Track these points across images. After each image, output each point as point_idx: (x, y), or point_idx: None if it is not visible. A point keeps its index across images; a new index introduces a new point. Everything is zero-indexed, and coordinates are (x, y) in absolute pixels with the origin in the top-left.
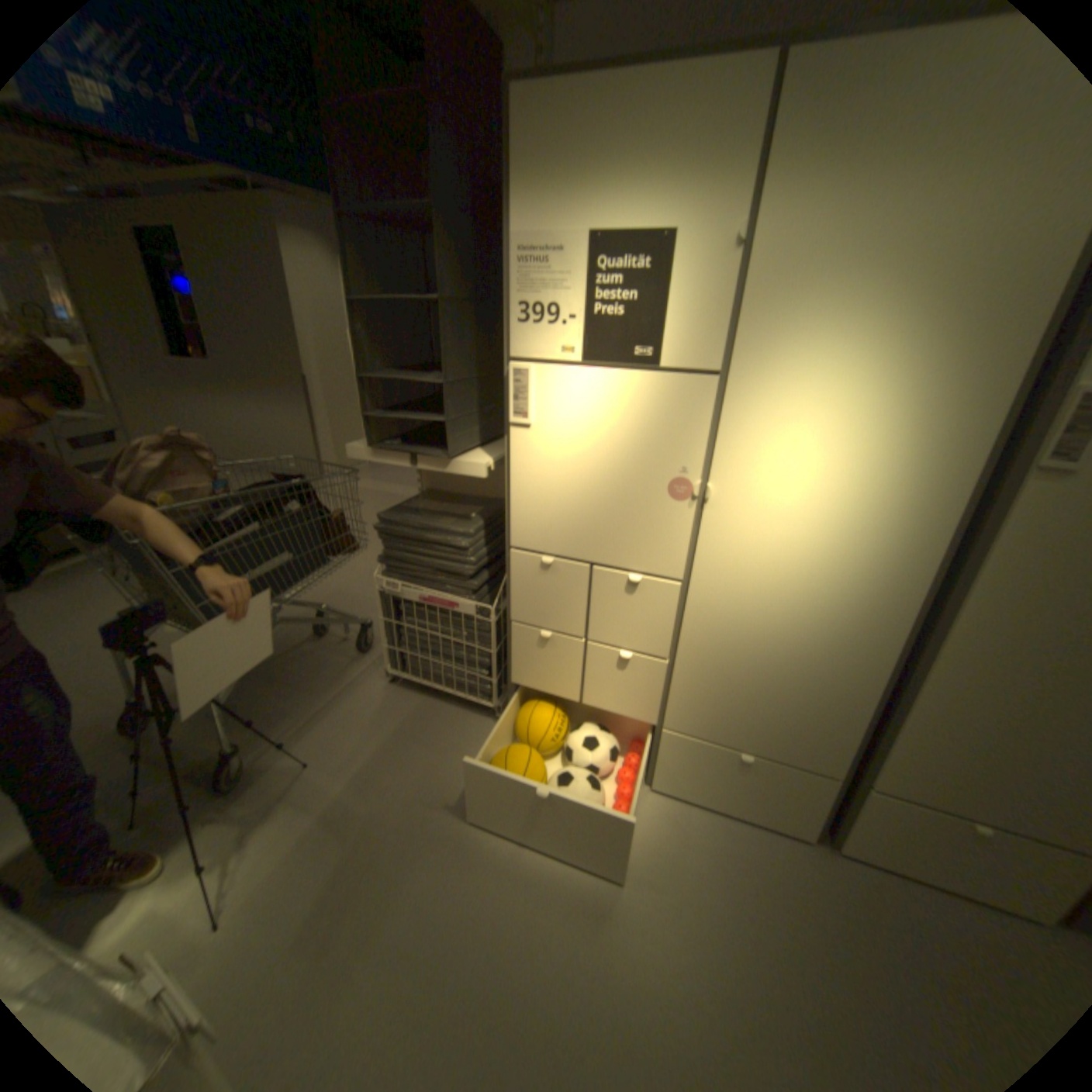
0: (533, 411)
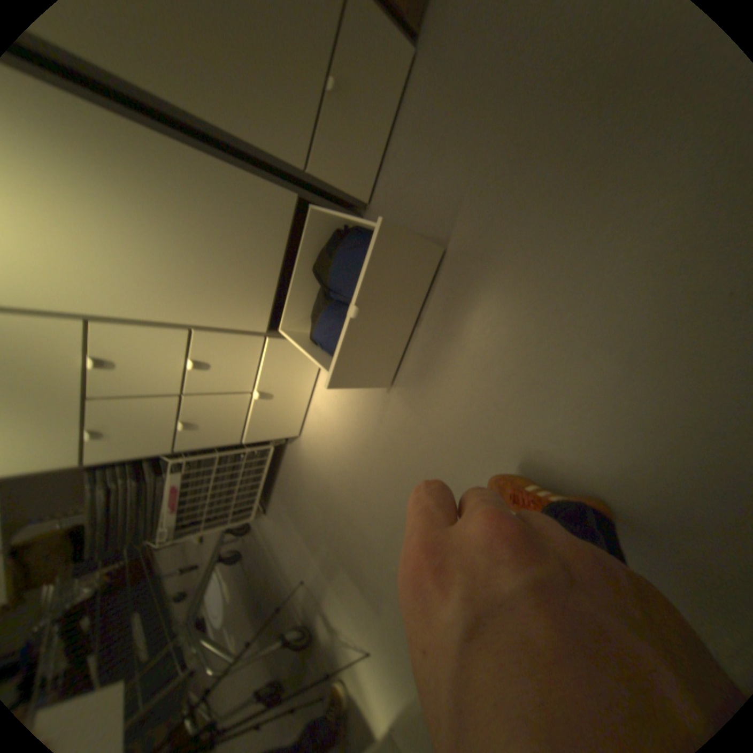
0: None
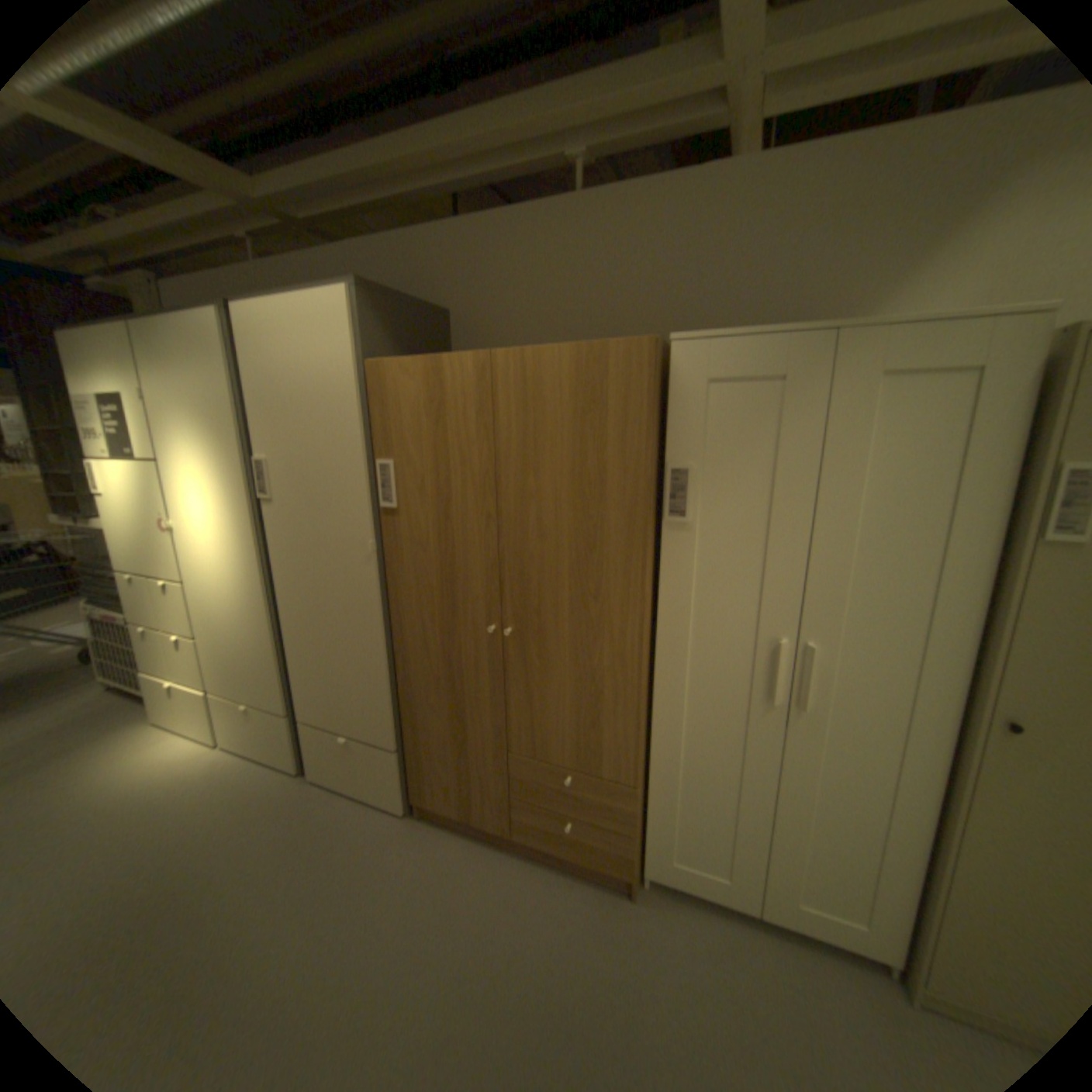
0: (100, 486)
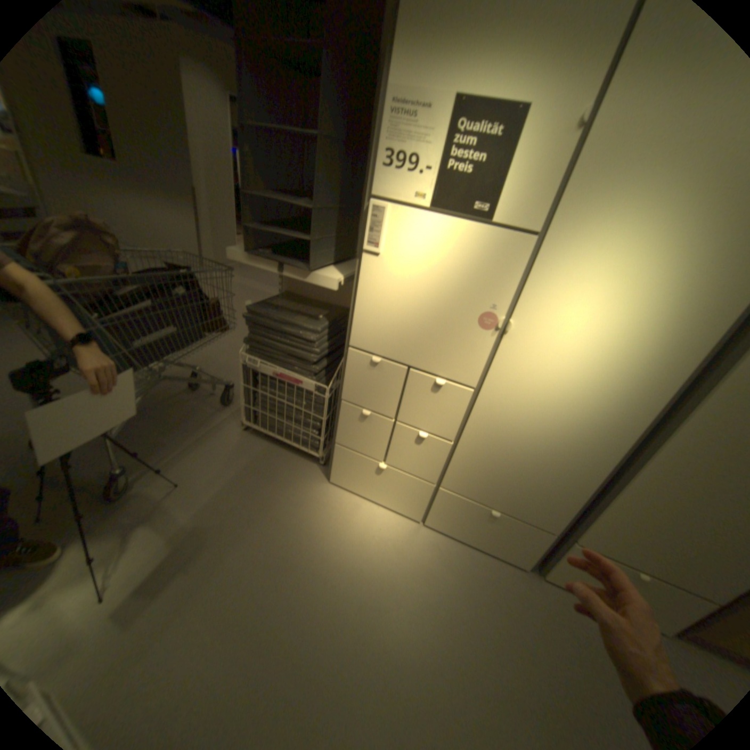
0: (384, 241)
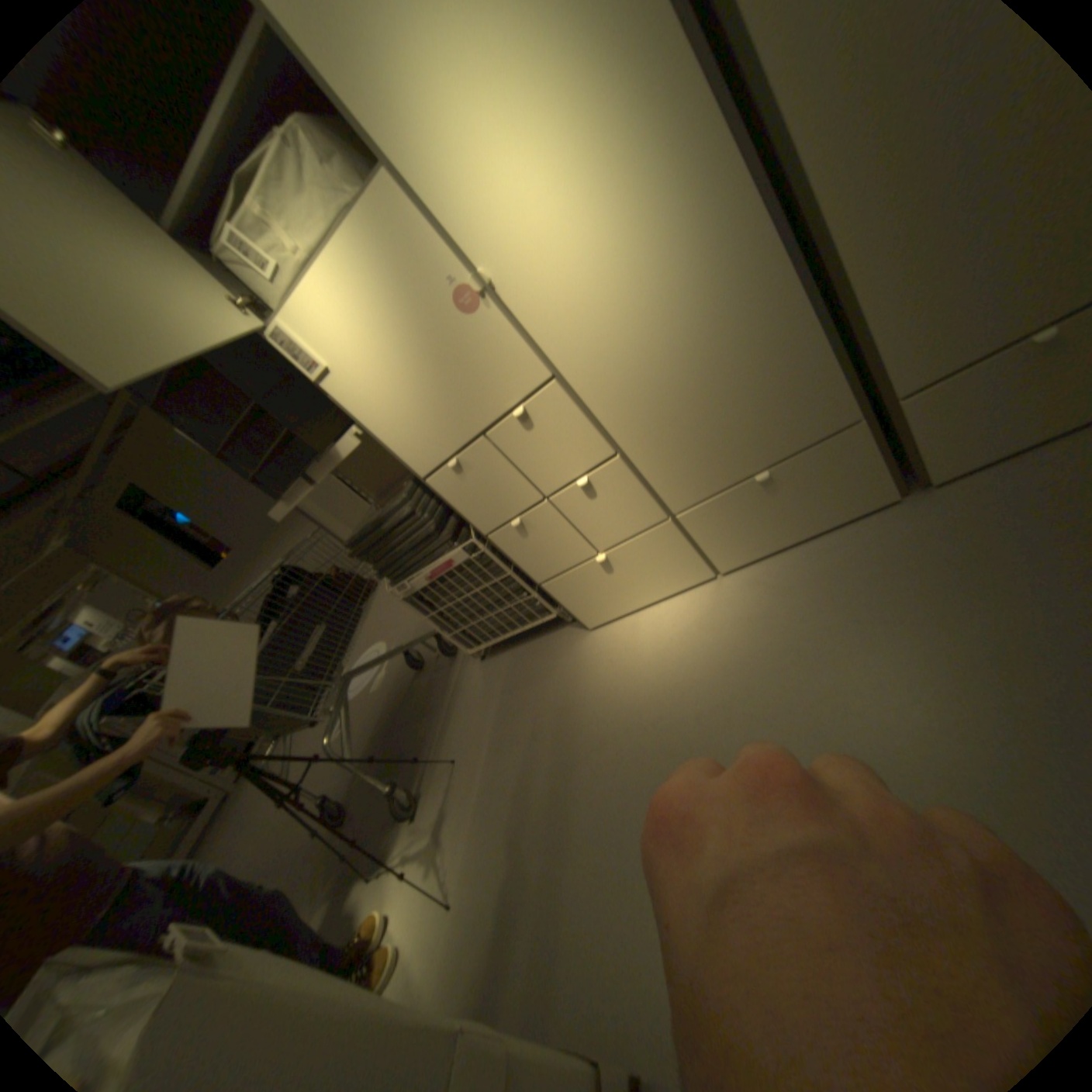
0: (316, 354)
